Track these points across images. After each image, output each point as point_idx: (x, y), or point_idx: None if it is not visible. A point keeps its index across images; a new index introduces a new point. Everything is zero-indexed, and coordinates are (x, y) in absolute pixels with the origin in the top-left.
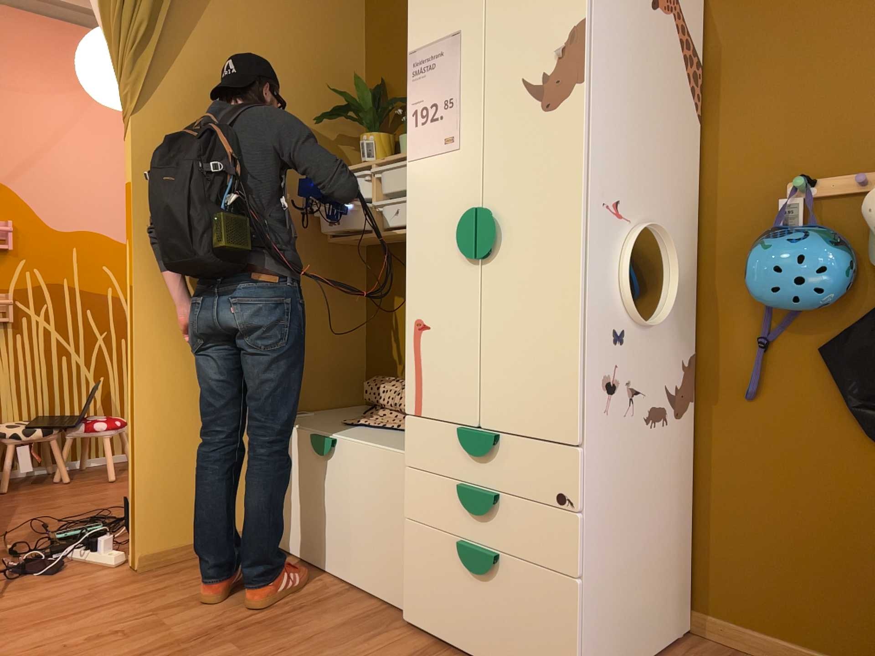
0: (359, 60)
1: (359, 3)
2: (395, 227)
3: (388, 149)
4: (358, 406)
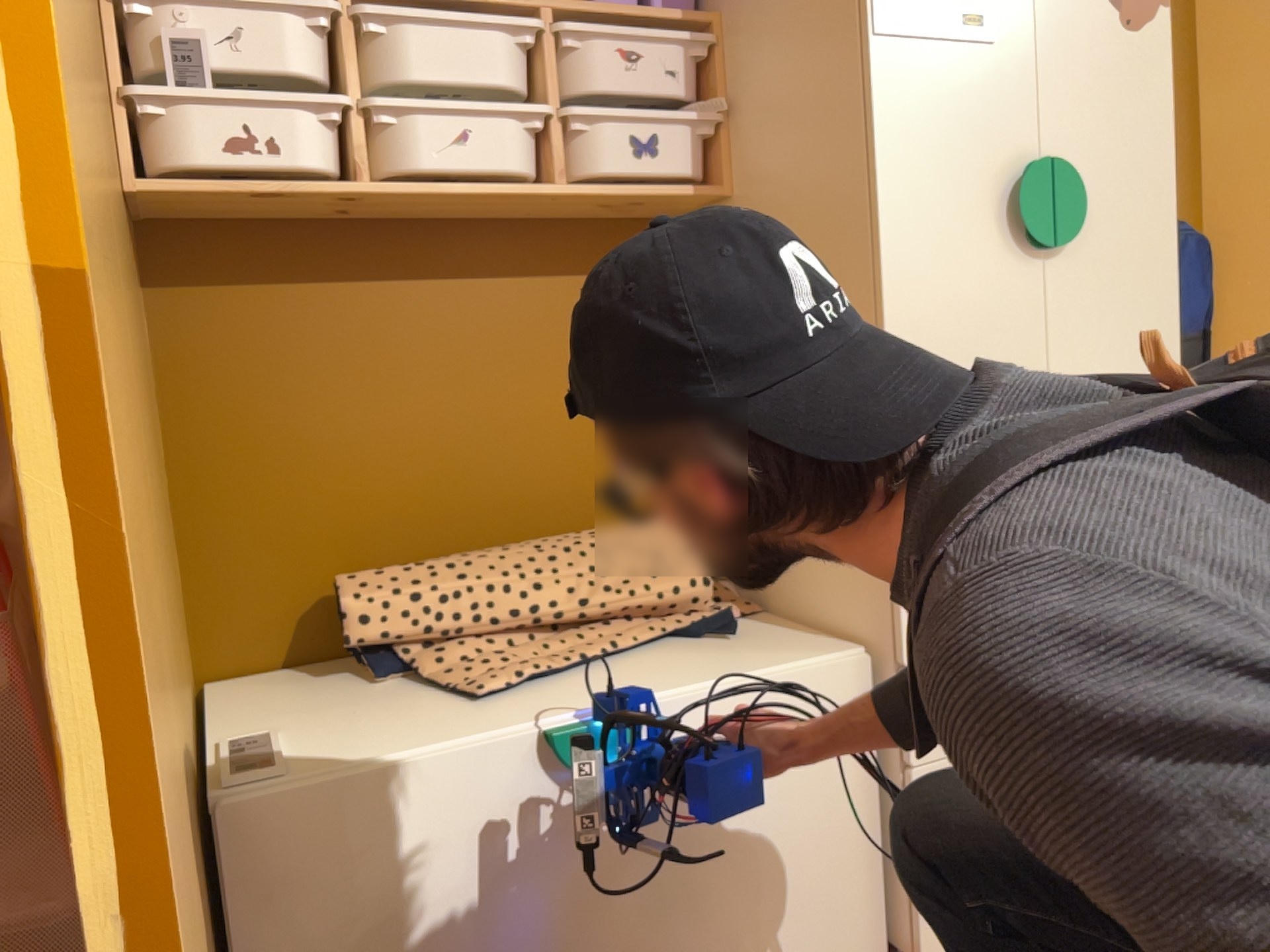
0: None
1: None
2: (457, 176)
3: None
4: (228, 687)
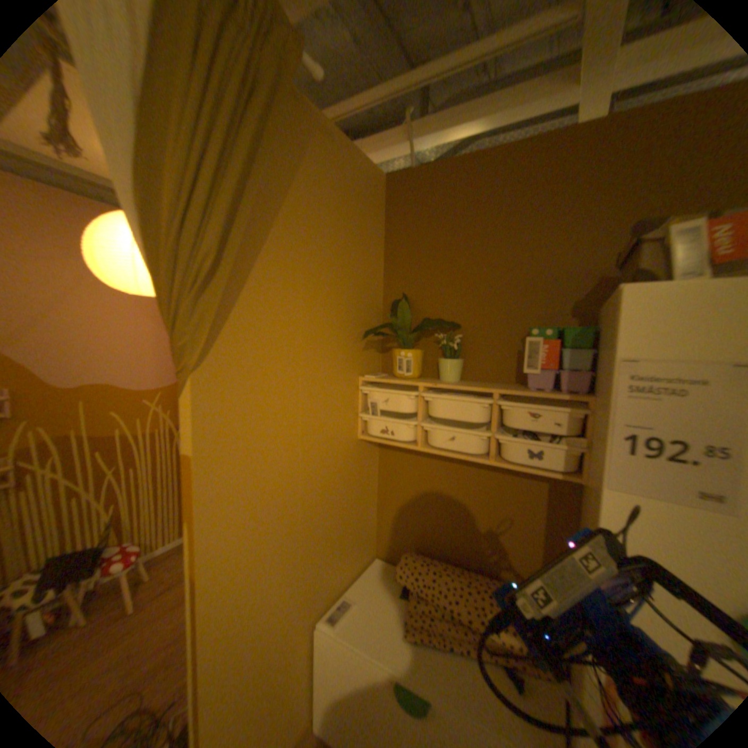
0: (381, 271)
1: (382, 220)
2: (451, 451)
3: (422, 363)
4: (378, 566)
